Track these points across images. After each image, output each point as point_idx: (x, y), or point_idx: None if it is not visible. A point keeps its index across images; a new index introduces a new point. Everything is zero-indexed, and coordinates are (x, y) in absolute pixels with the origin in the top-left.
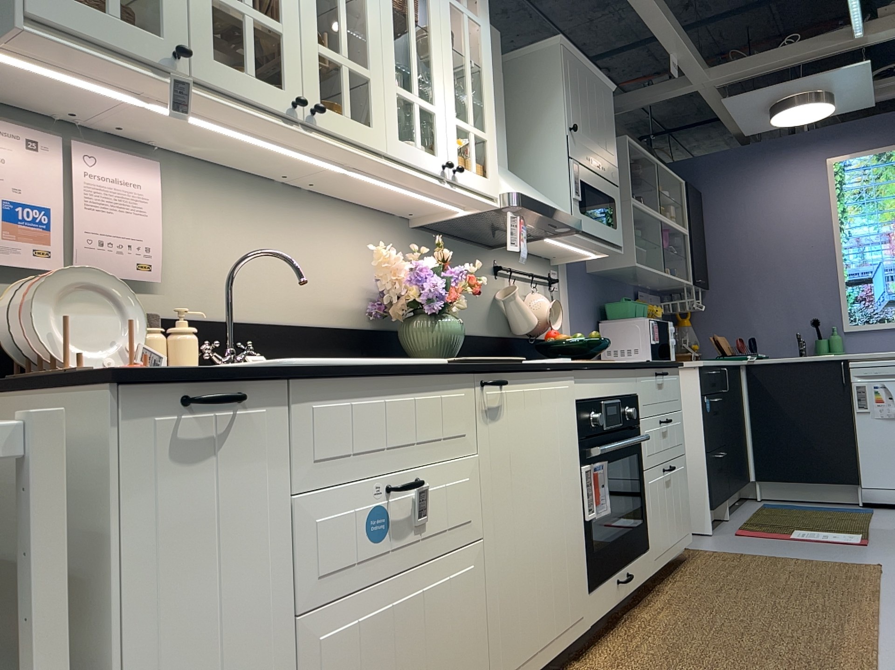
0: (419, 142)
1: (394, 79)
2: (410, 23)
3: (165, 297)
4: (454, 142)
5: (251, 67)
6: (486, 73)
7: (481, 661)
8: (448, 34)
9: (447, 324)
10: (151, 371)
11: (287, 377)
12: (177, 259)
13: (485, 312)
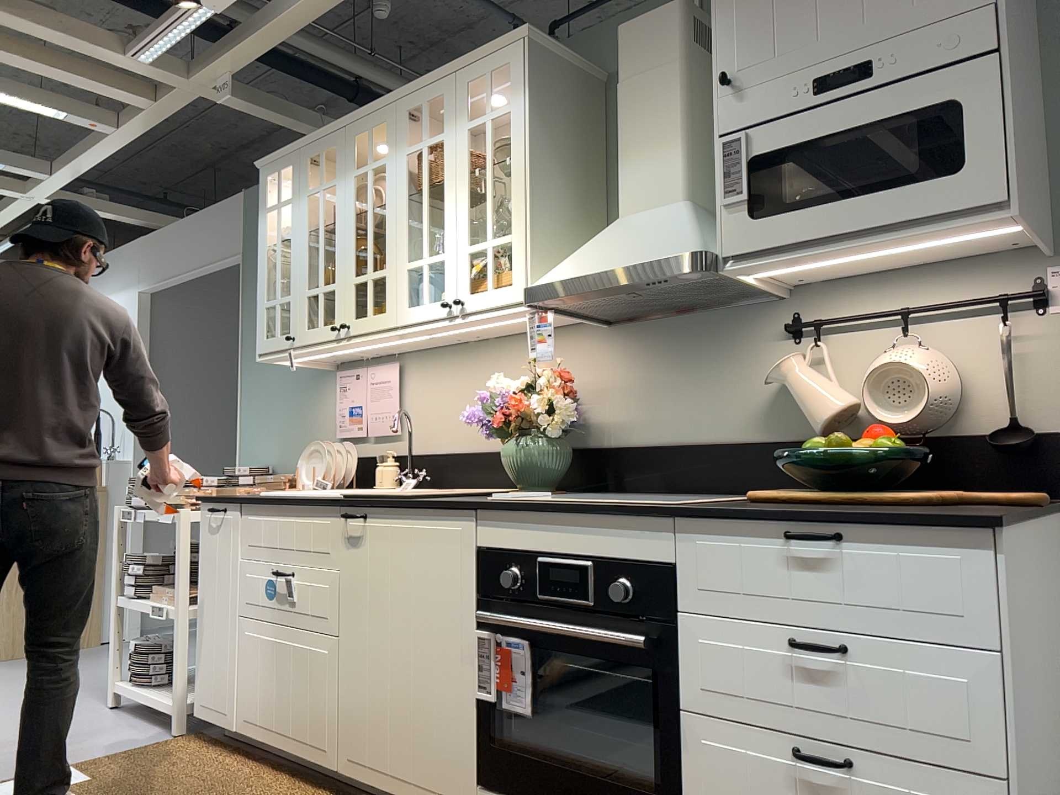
0: (424, 297)
1: (403, 259)
2: (423, 195)
3: (406, 441)
4: (464, 272)
5: (320, 321)
6: (512, 162)
7: (329, 726)
8: (462, 166)
9: (516, 448)
10: (205, 497)
11: (238, 502)
12: (411, 416)
13: (753, 405)
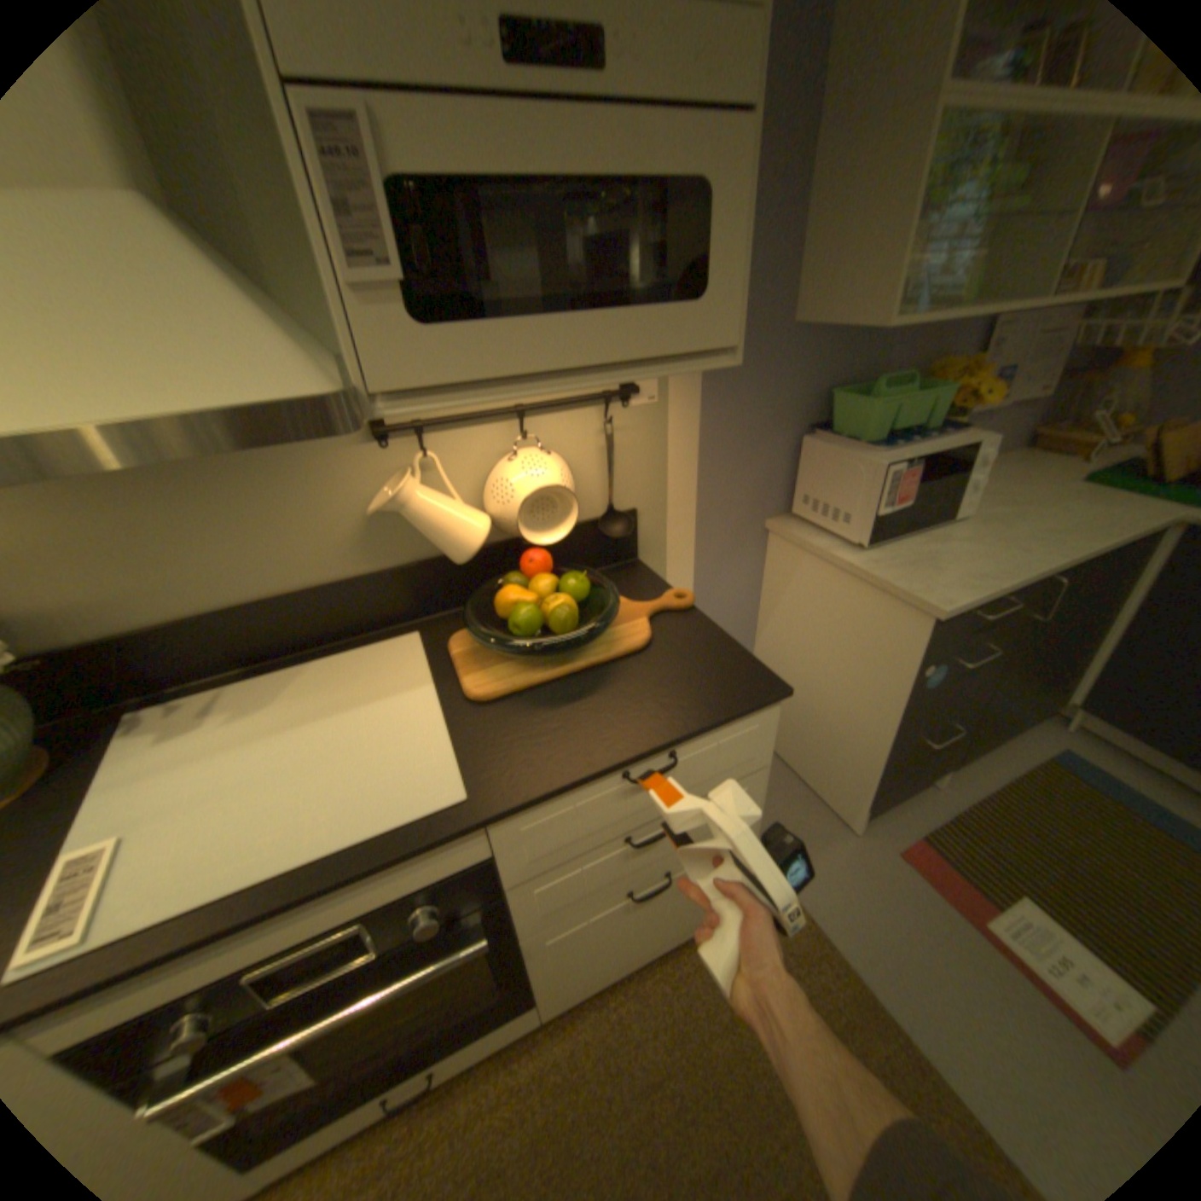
0: None
1: None
2: None
3: None
4: None
5: None
6: None
7: None
8: None
9: None
10: None
11: None
12: None
13: (341, 534)
